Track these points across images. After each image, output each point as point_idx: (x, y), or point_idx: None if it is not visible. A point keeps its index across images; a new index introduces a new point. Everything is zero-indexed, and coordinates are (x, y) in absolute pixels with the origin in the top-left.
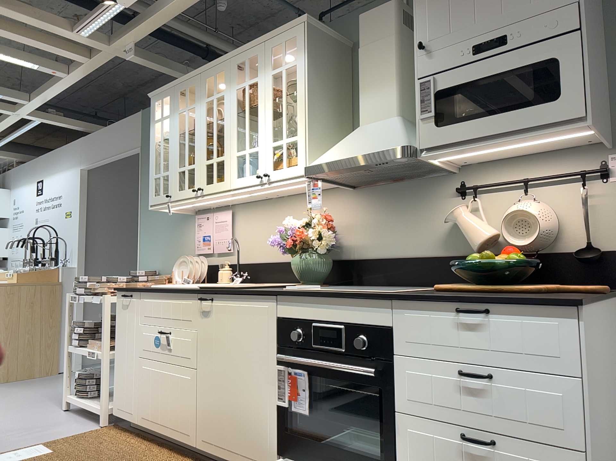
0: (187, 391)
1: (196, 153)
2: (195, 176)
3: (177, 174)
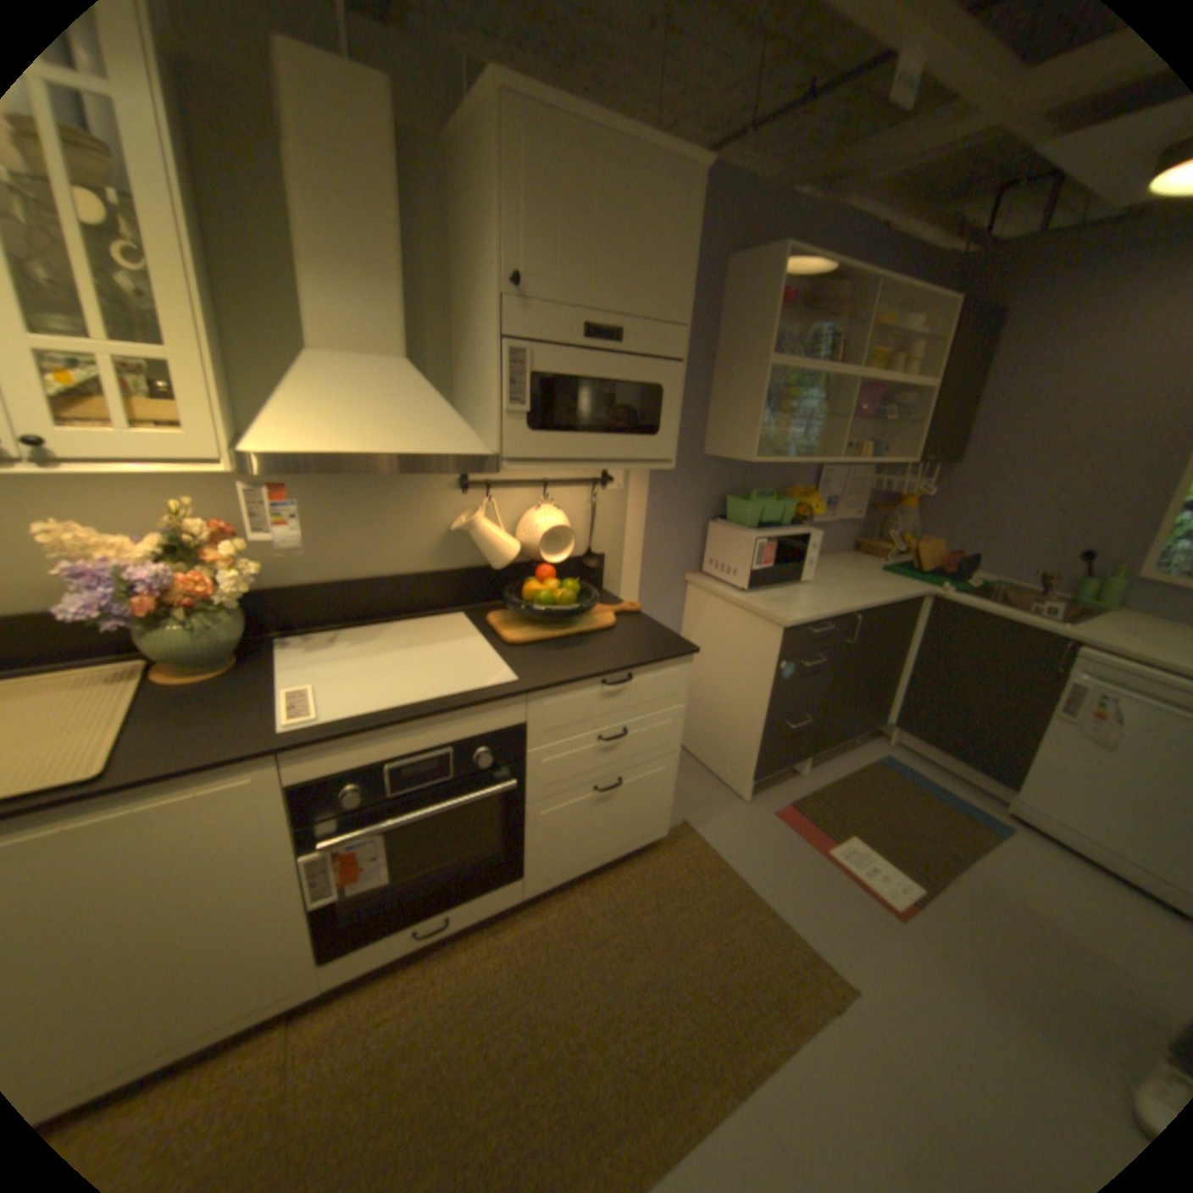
0: None
1: None
2: None
3: None
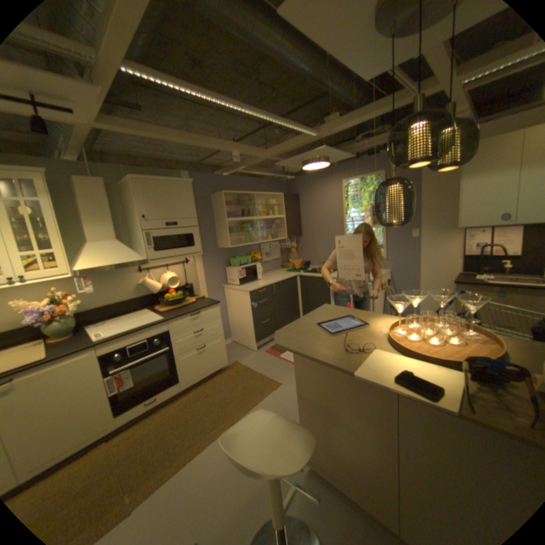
0: None
1: None
2: None
3: None
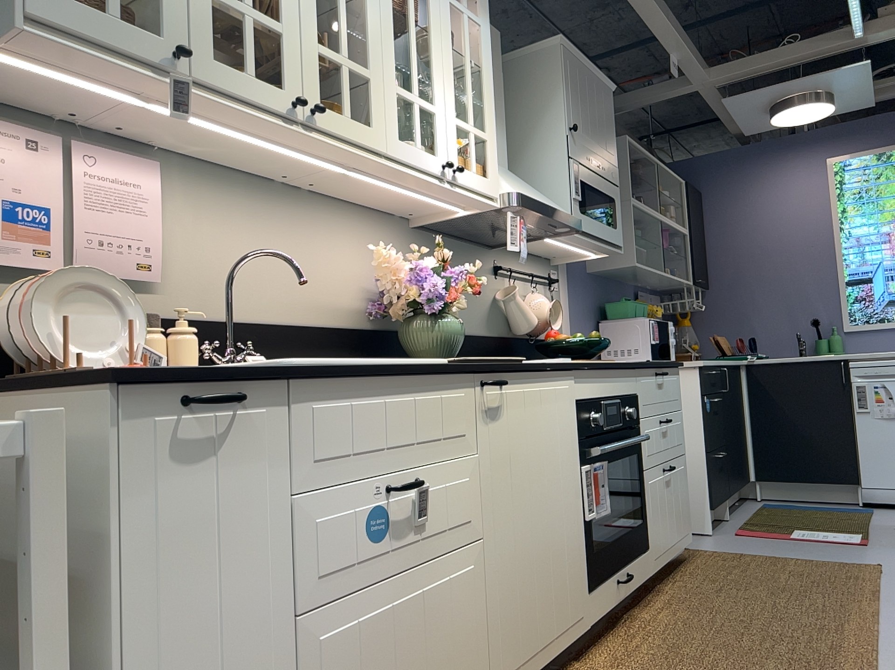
0: (470, 599)
1: (286, 0)
2: (282, 60)
3: (207, 0)
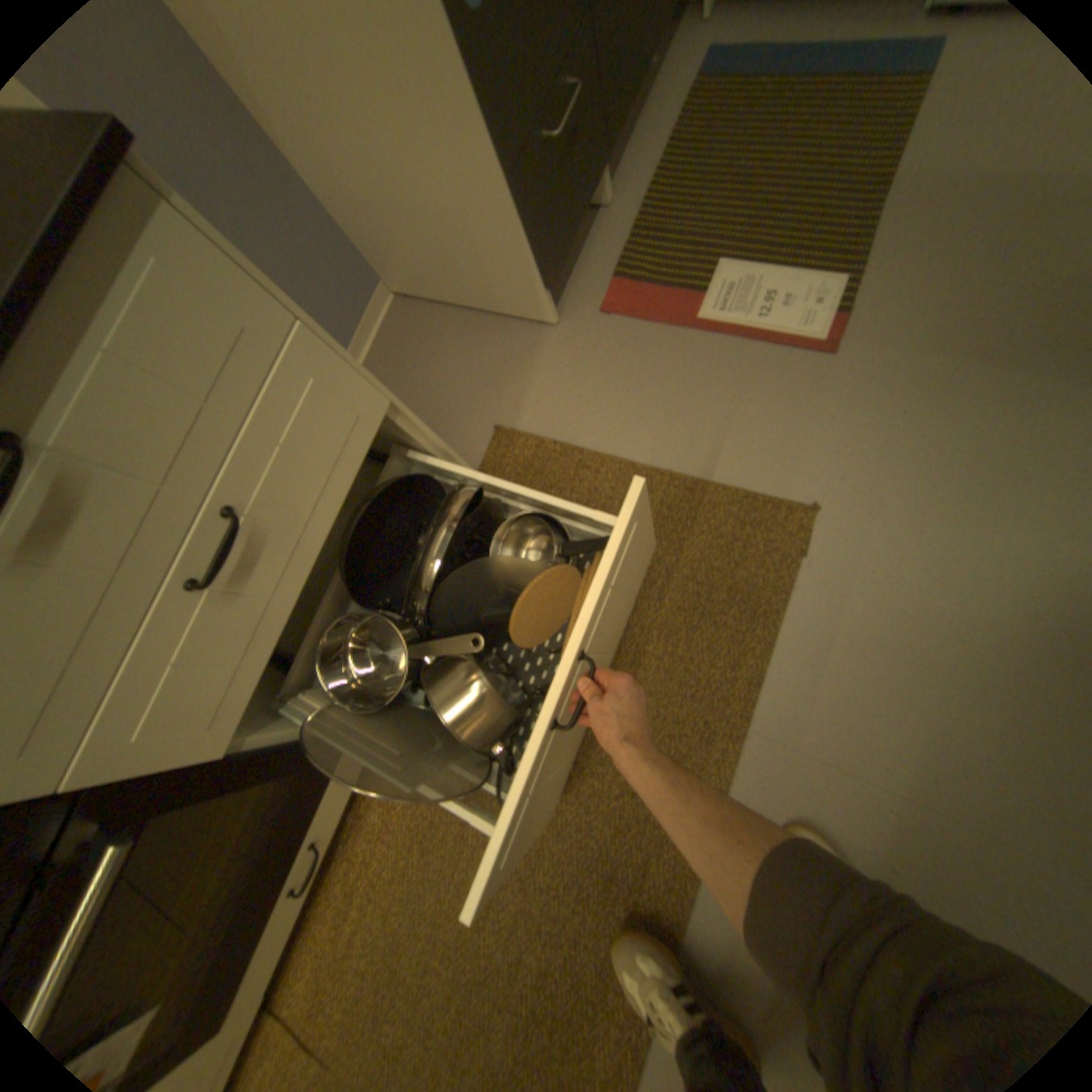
0: None
1: None
2: None
3: None
